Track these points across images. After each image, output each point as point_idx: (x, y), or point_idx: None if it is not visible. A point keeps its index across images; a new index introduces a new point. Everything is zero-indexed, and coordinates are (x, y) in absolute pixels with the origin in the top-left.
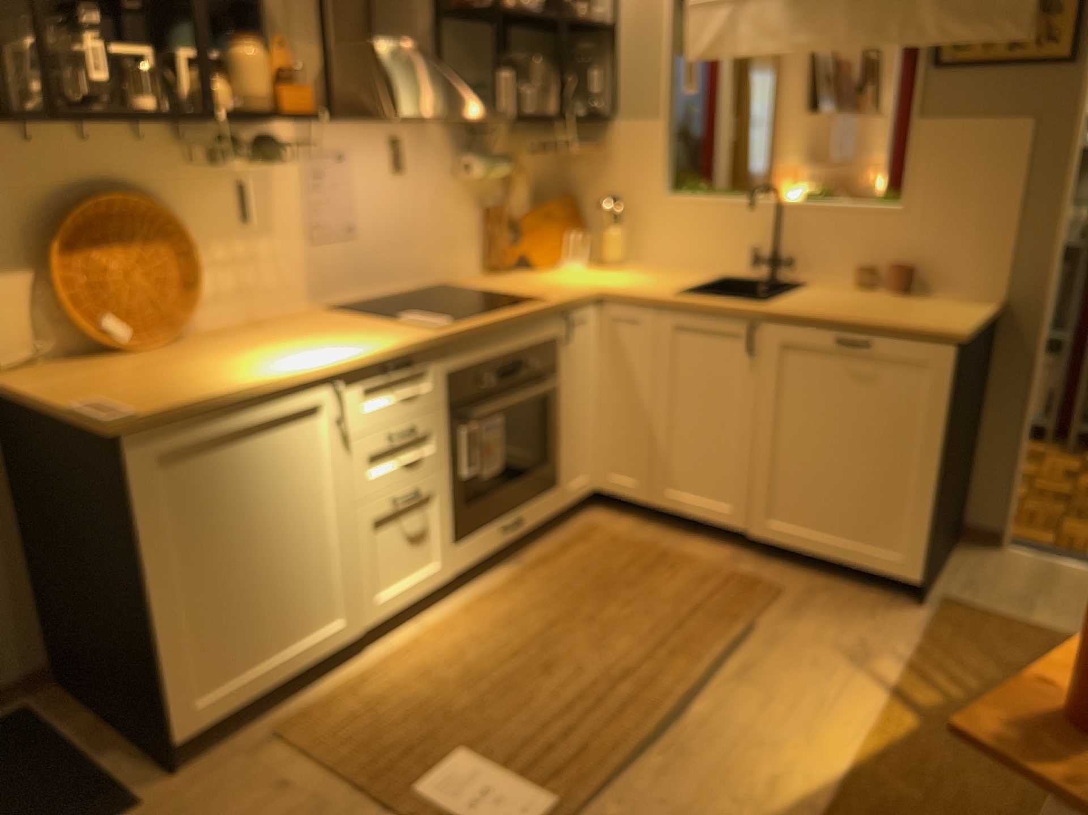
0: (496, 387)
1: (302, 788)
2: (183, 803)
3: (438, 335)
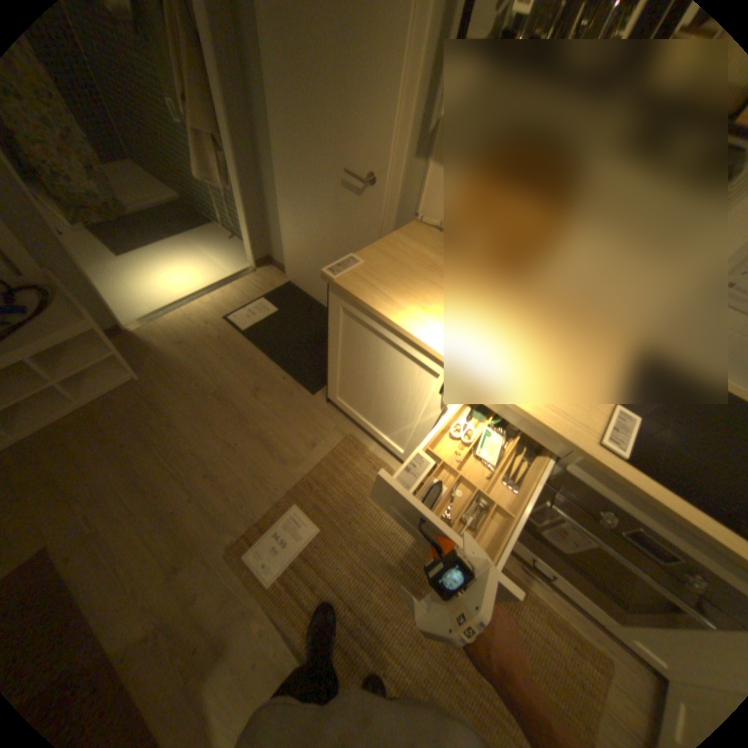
0: (620, 534)
1: (312, 453)
2: (313, 409)
3: (581, 446)
